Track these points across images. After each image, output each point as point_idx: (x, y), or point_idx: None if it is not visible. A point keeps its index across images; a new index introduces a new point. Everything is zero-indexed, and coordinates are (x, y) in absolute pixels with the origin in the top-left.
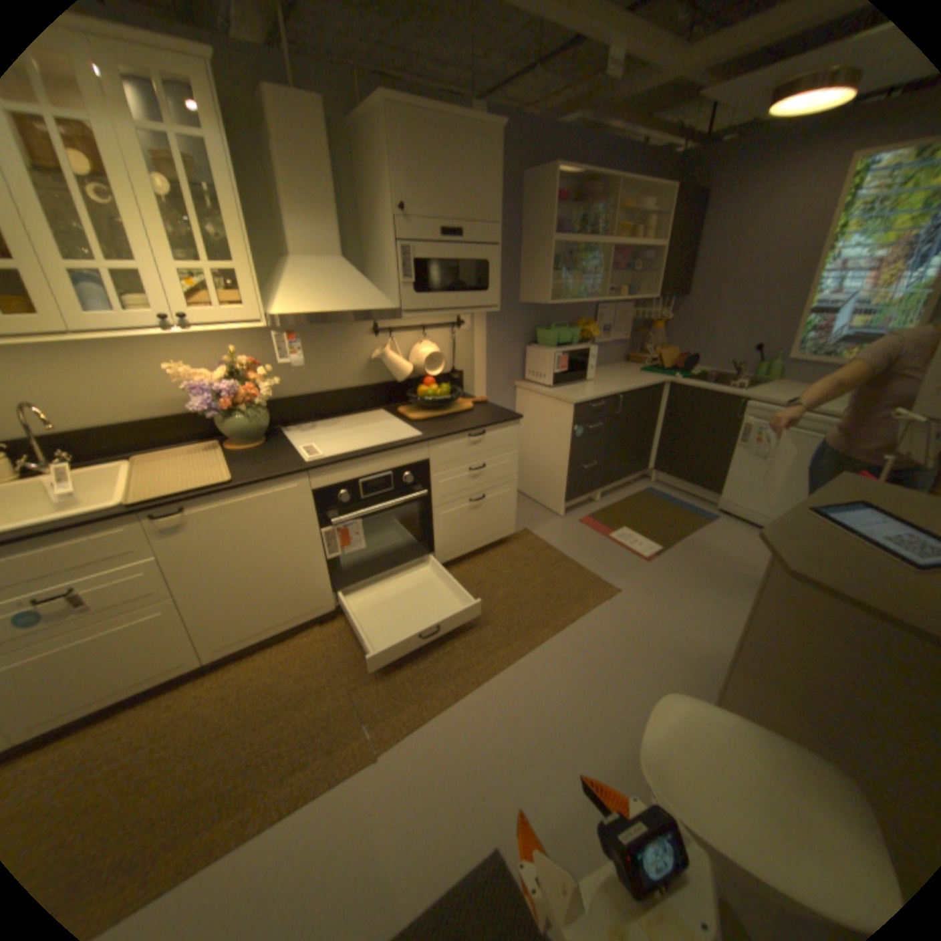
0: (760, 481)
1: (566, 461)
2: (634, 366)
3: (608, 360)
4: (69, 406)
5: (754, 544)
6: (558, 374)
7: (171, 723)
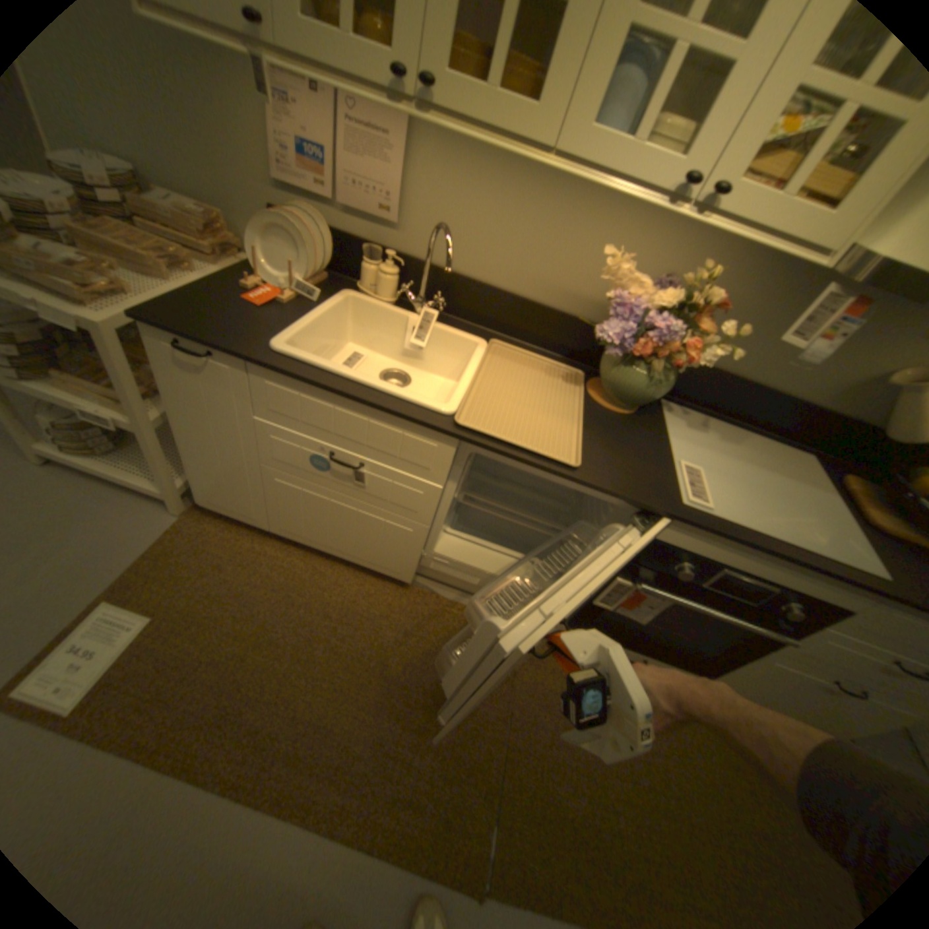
0: None
1: None
2: None
3: None
4: (477, 245)
5: None
6: None
7: (360, 616)
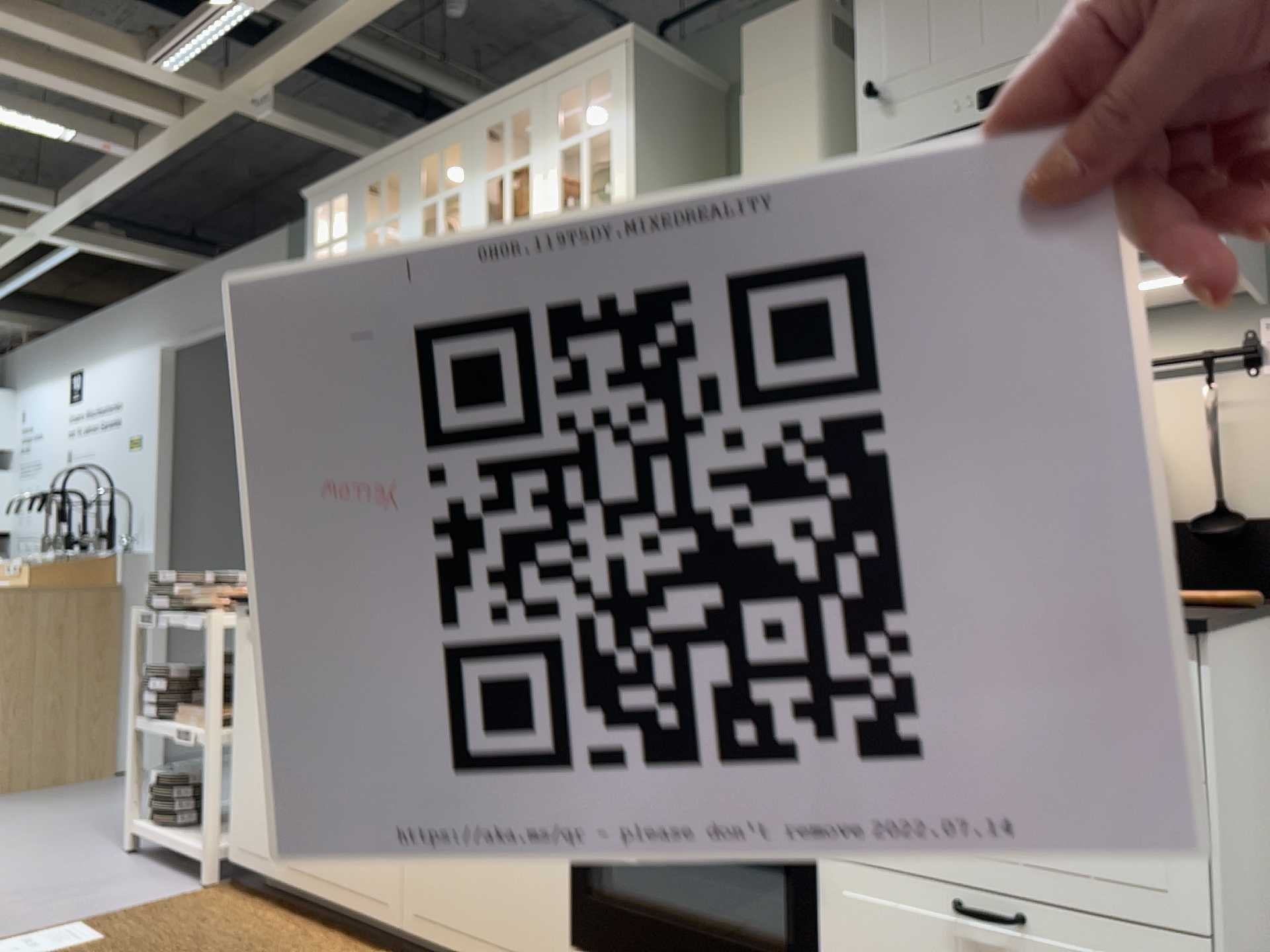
0: None
1: None
2: None
3: None
4: None
5: None
6: None
7: None
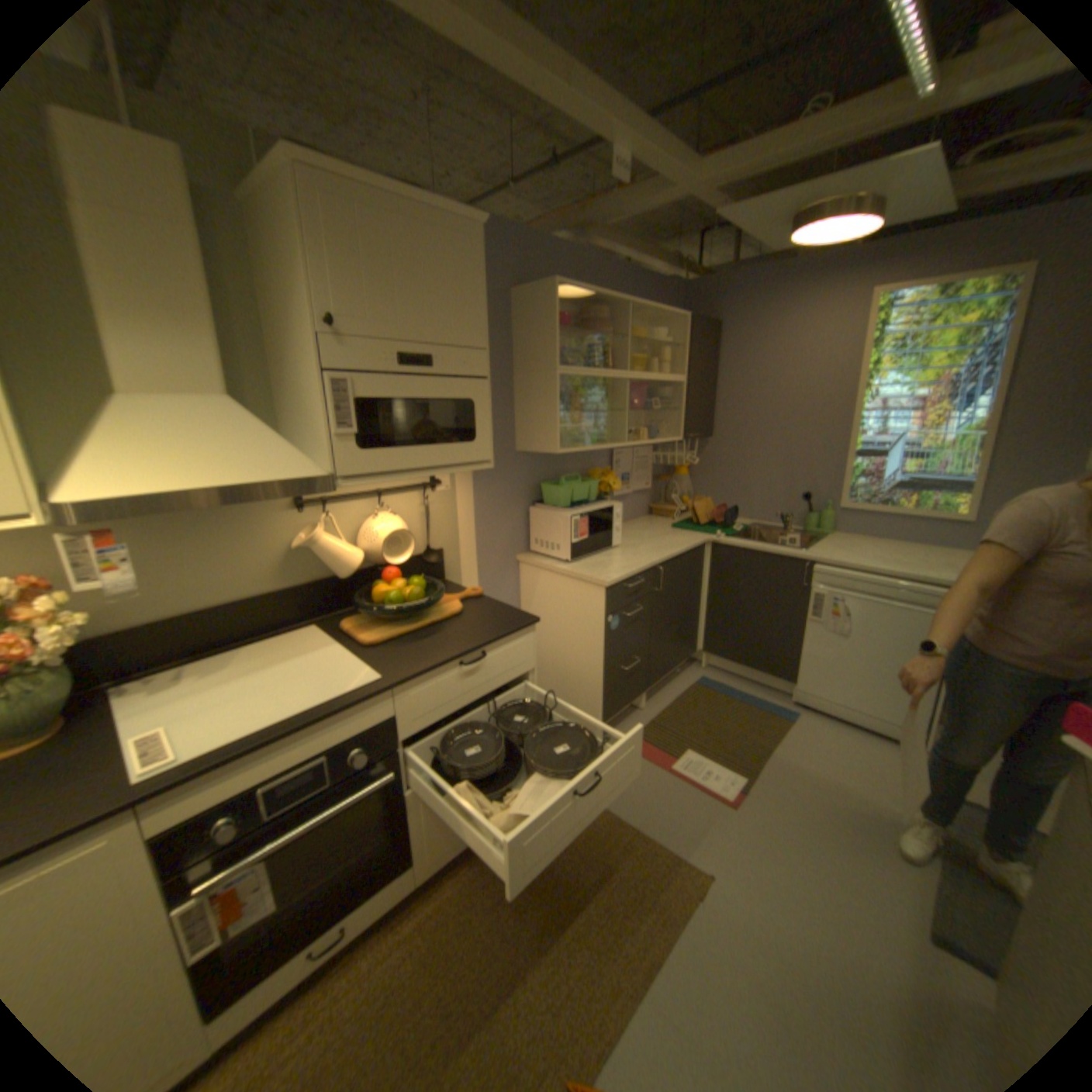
0: (844, 665)
1: (599, 664)
2: (661, 520)
3: (629, 514)
4: None
5: (855, 755)
6: (577, 544)
7: None
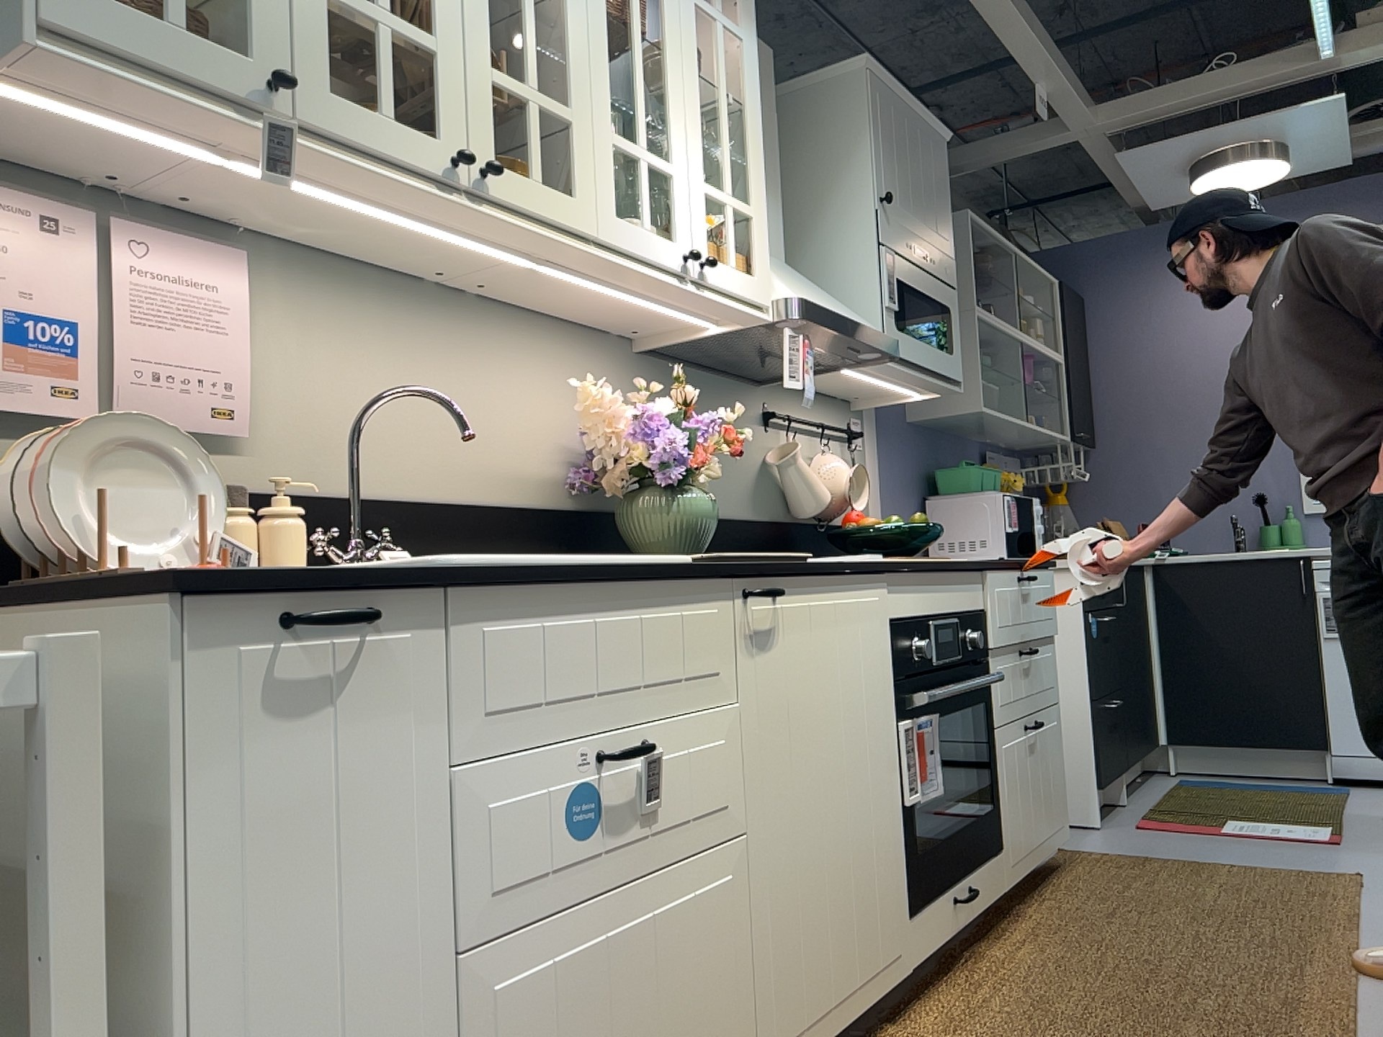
0: None
1: (1085, 690)
2: None
3: None
4: (380, 443)
5: None
6: (1014, 535)
7: None
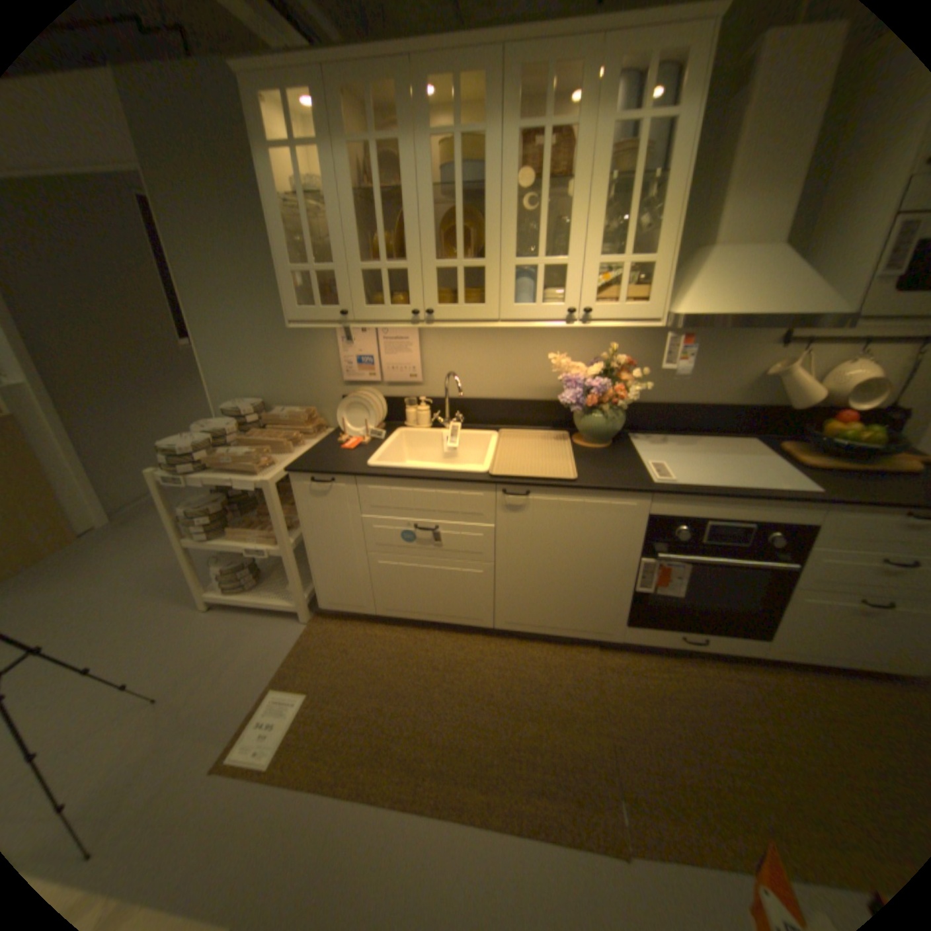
0: None
1: None
2: None
3: None
4: (474, 379)
5: None
6: None
7: (461, 664)
